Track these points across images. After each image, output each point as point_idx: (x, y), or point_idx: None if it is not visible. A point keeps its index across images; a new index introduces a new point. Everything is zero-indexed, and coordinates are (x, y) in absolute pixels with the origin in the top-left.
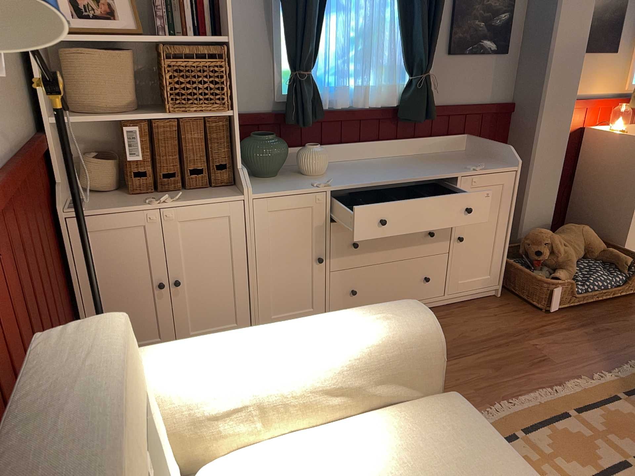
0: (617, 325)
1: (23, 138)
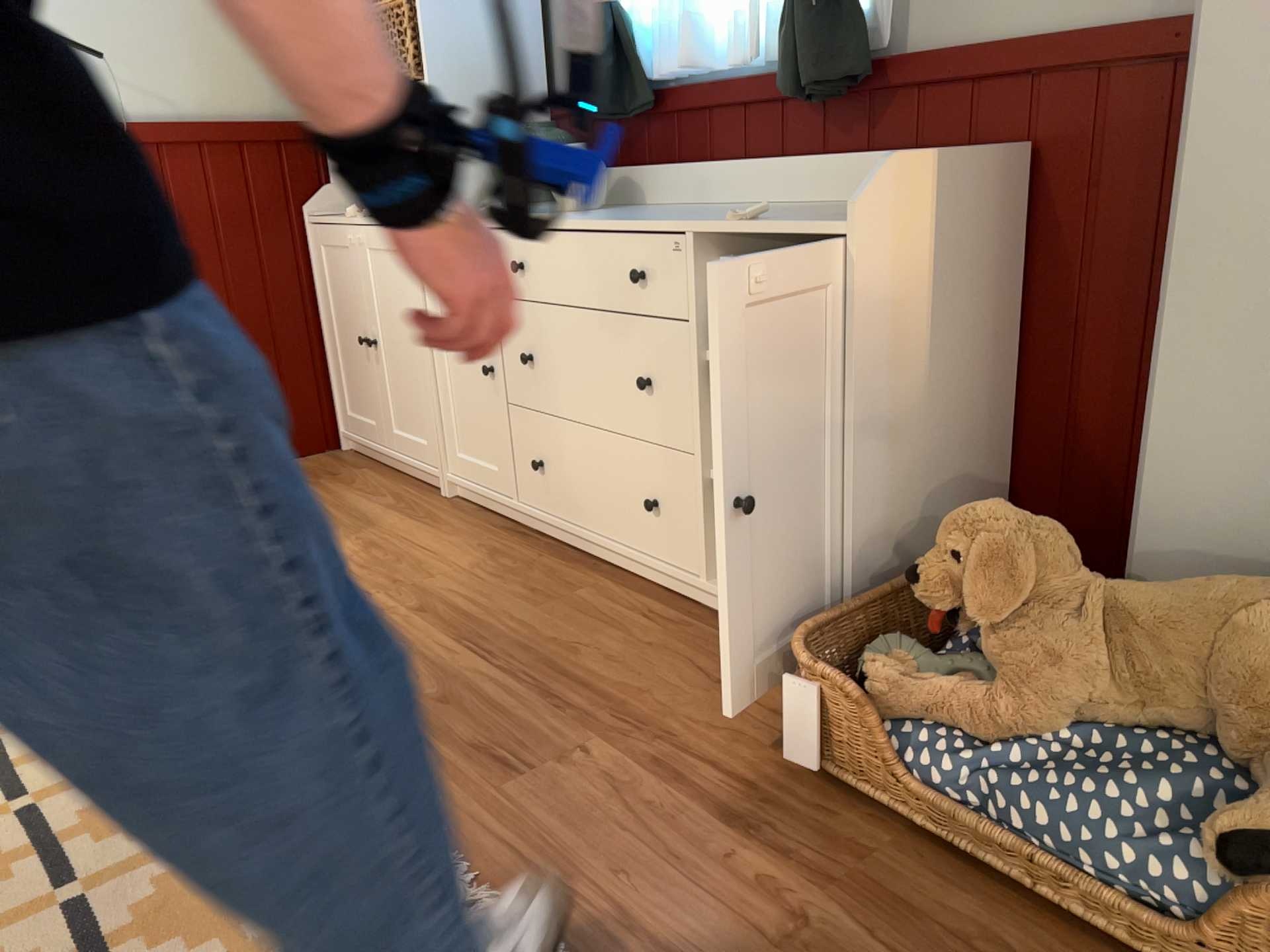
0: None
1: (253, 117)
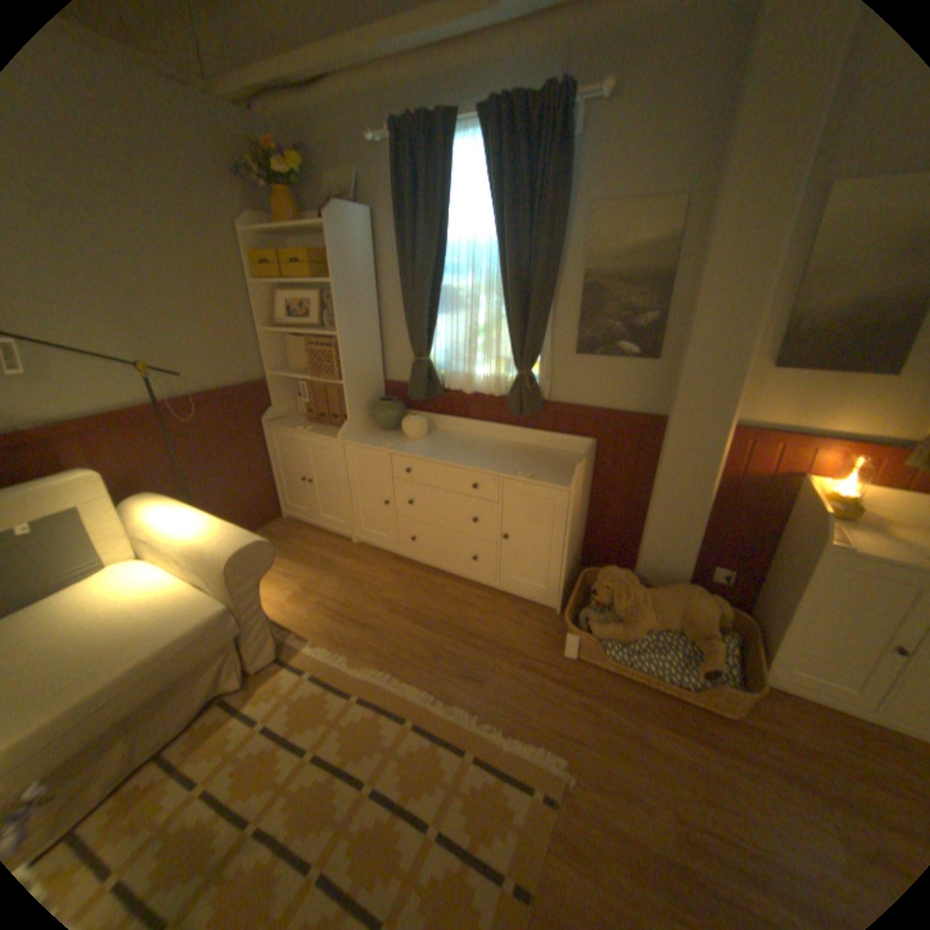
0: (618, 721)
1: (235, 381)
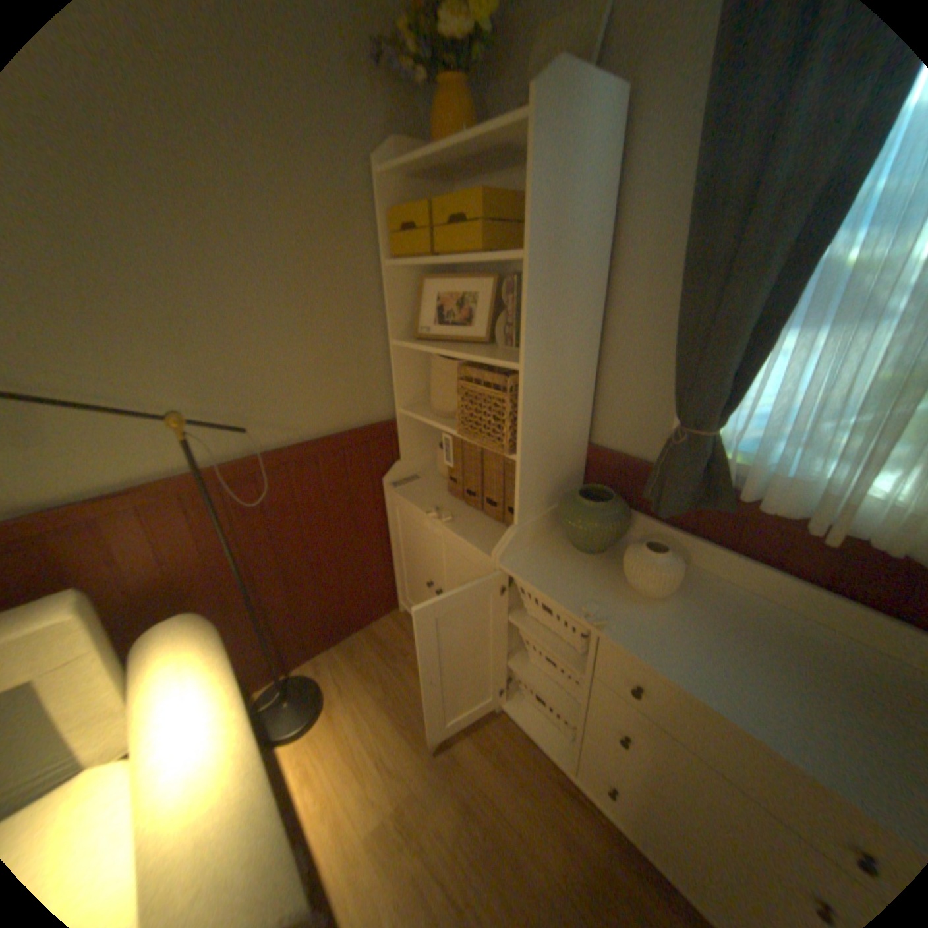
0: None
1: (350, 423)
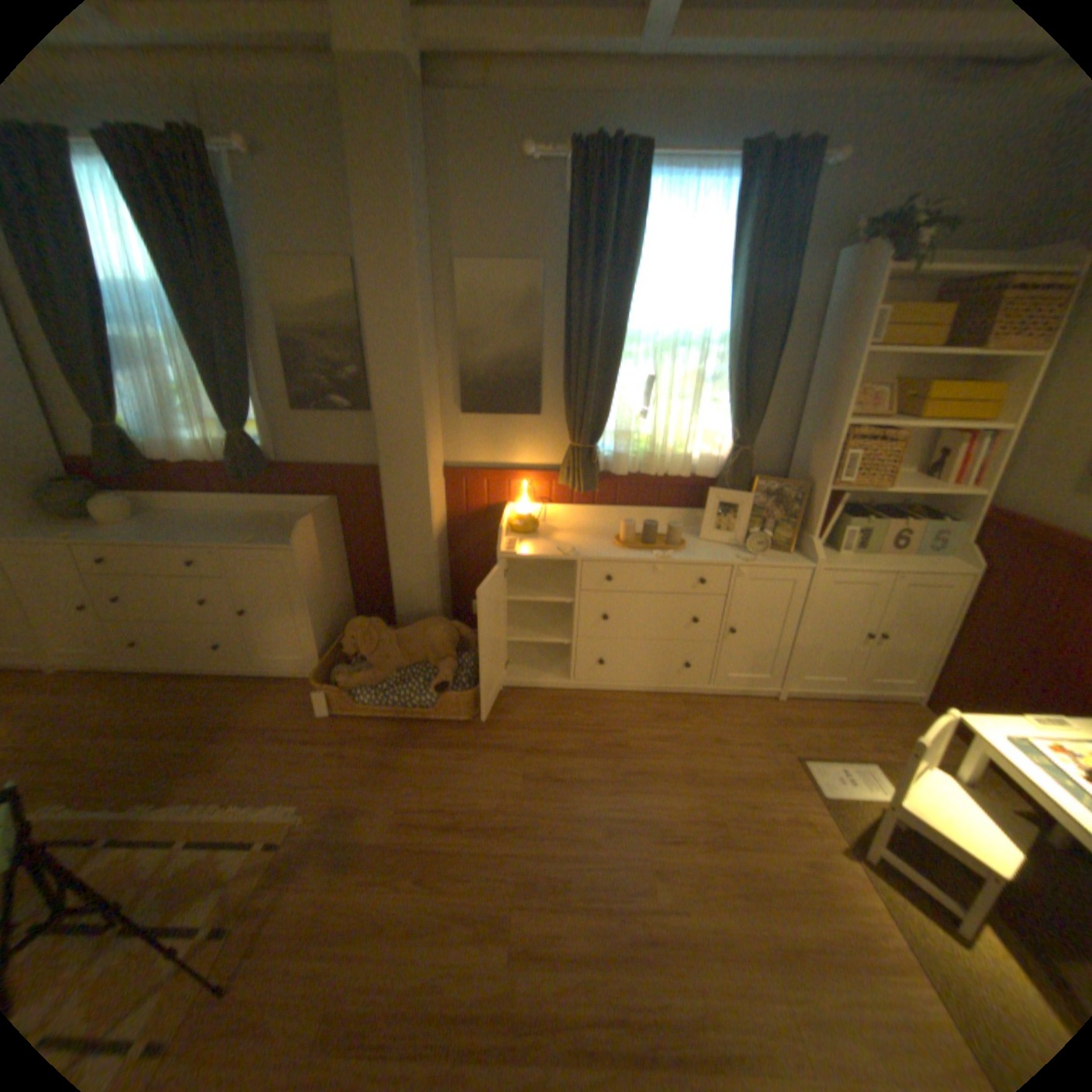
0: (362, 756)
1: None
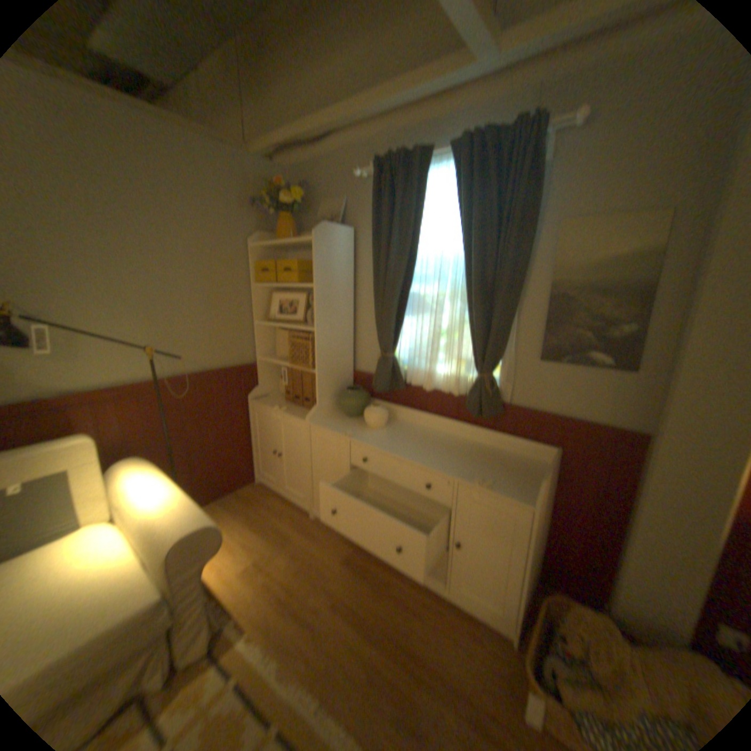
0: None
1: (230, 364)
